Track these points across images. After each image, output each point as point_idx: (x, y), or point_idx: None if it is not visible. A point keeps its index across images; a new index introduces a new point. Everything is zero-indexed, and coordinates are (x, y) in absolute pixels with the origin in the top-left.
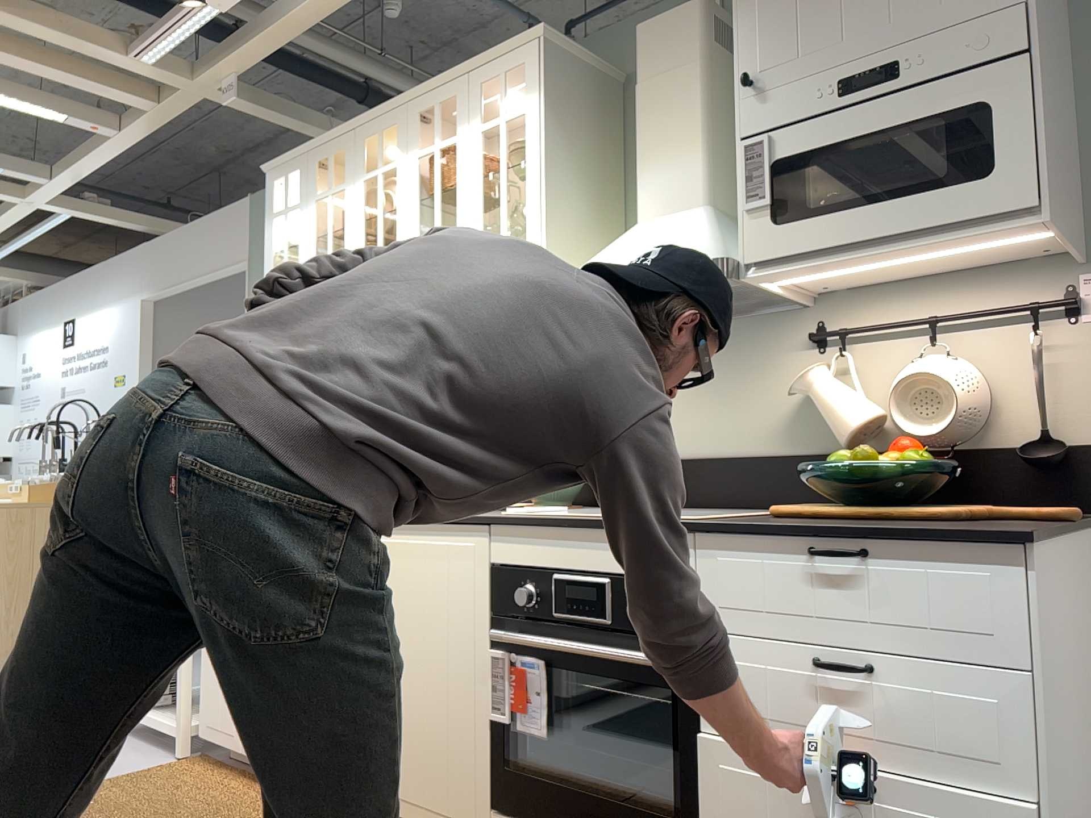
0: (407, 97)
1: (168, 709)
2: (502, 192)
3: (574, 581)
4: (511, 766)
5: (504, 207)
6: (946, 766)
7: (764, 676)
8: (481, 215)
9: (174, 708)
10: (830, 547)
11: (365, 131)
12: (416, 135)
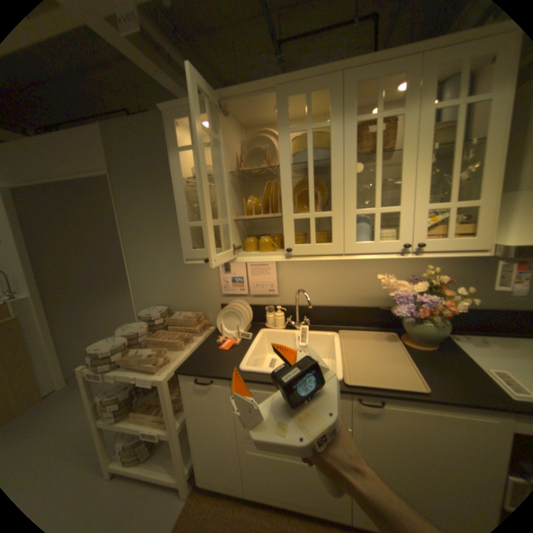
0: (347, 63)
1: (146, 457)
2: (457, 161)
3: None
4: None
5: (459, 173)
6: None
7: None
8: (431, 176)
9: (152, 457)
10: None
11: (289, 87)
12: (354, 99)
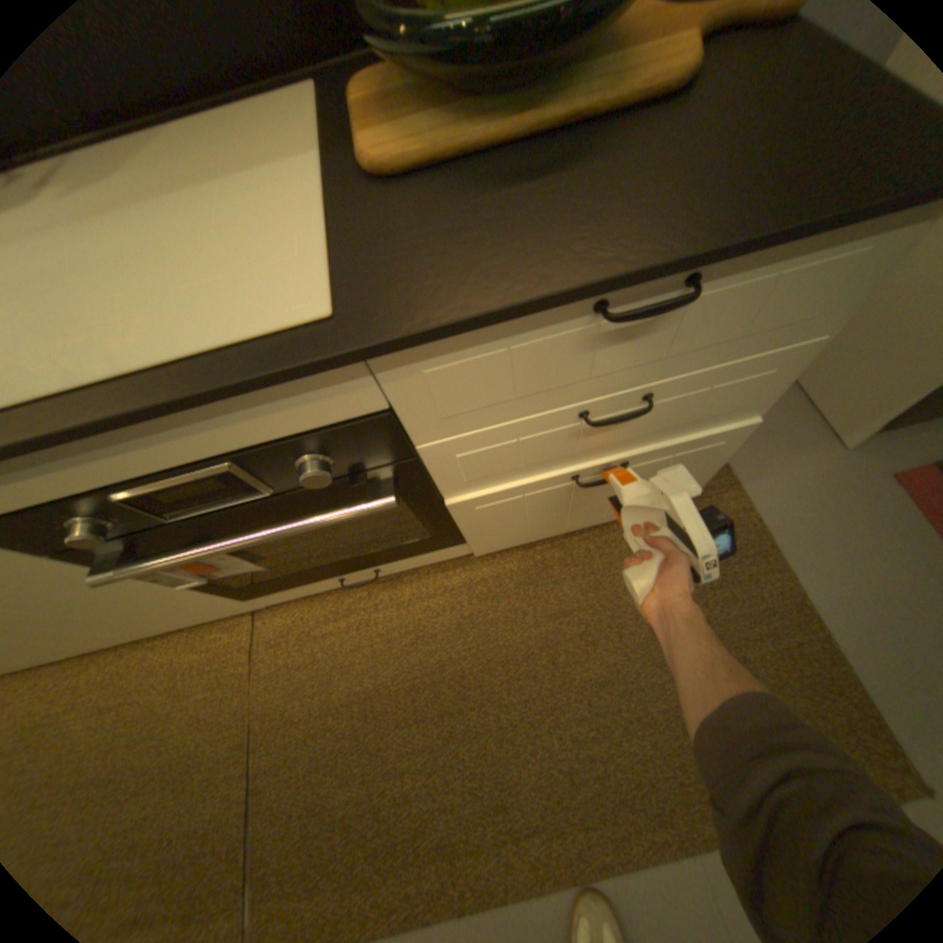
0: None
1: None
2: None
3: (155, 489)
4: (234, 585)
5: None
6: (691, 426)
7: (512, 446)
8: None
9: None
10: (633, 292)
11: None
12: None
